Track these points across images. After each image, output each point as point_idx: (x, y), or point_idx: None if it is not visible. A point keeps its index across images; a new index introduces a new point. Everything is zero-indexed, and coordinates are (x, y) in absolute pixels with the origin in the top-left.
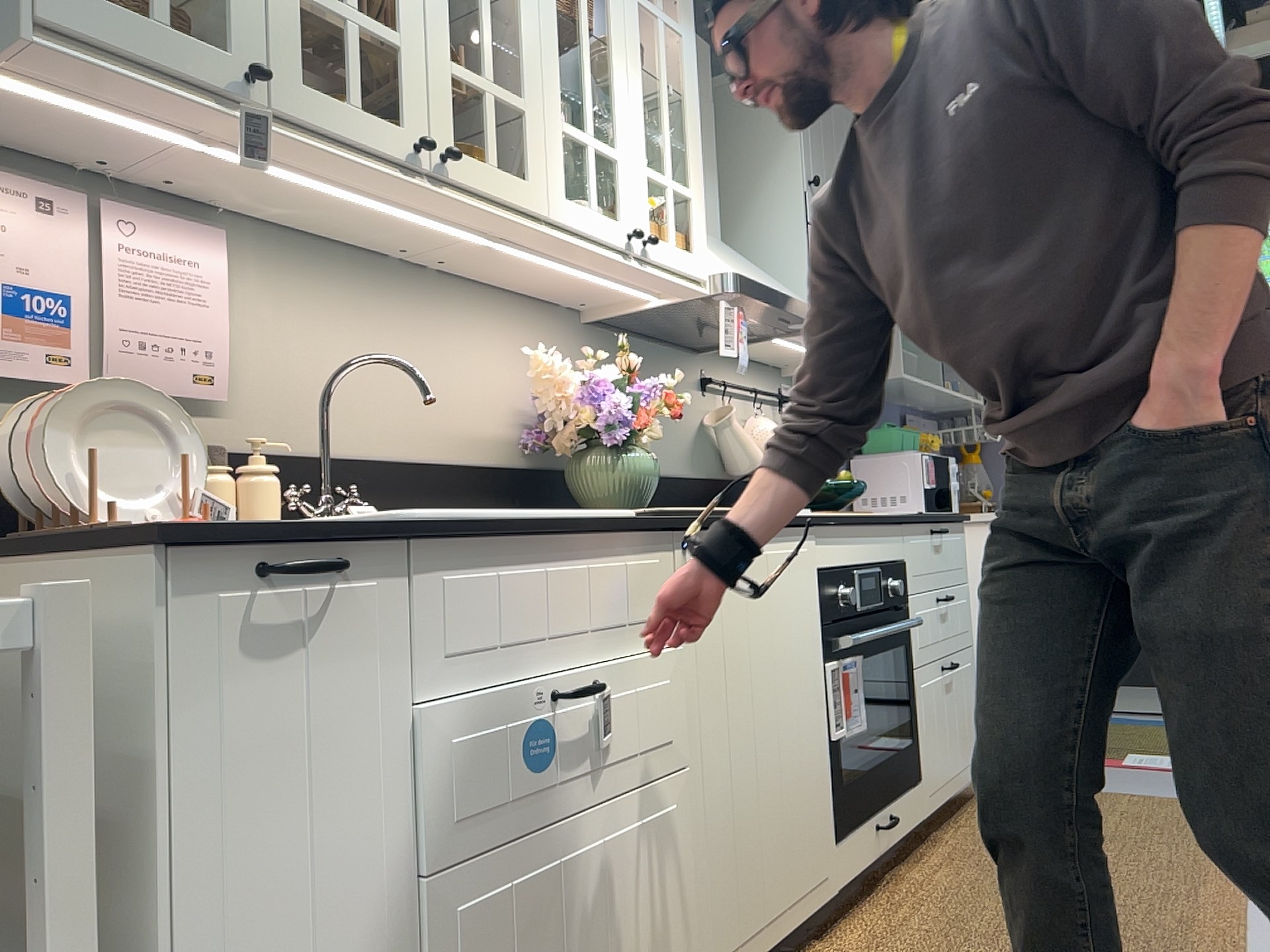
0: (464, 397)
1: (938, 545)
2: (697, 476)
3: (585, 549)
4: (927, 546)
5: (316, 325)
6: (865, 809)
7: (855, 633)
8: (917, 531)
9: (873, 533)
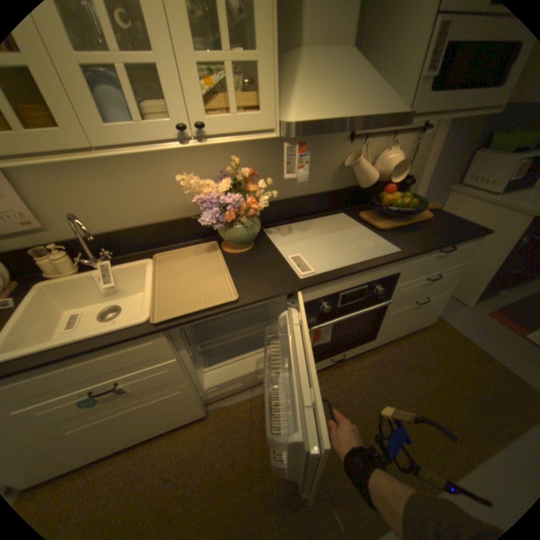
0: (170, 191)
1: (442, 256)
2: (333, 189)
3: (92, 355)
4: (428, 260)
5: (73, 182)
6: (323, 359)
7: (330, 316)
8: (421, 256)
9: (366, 273)
